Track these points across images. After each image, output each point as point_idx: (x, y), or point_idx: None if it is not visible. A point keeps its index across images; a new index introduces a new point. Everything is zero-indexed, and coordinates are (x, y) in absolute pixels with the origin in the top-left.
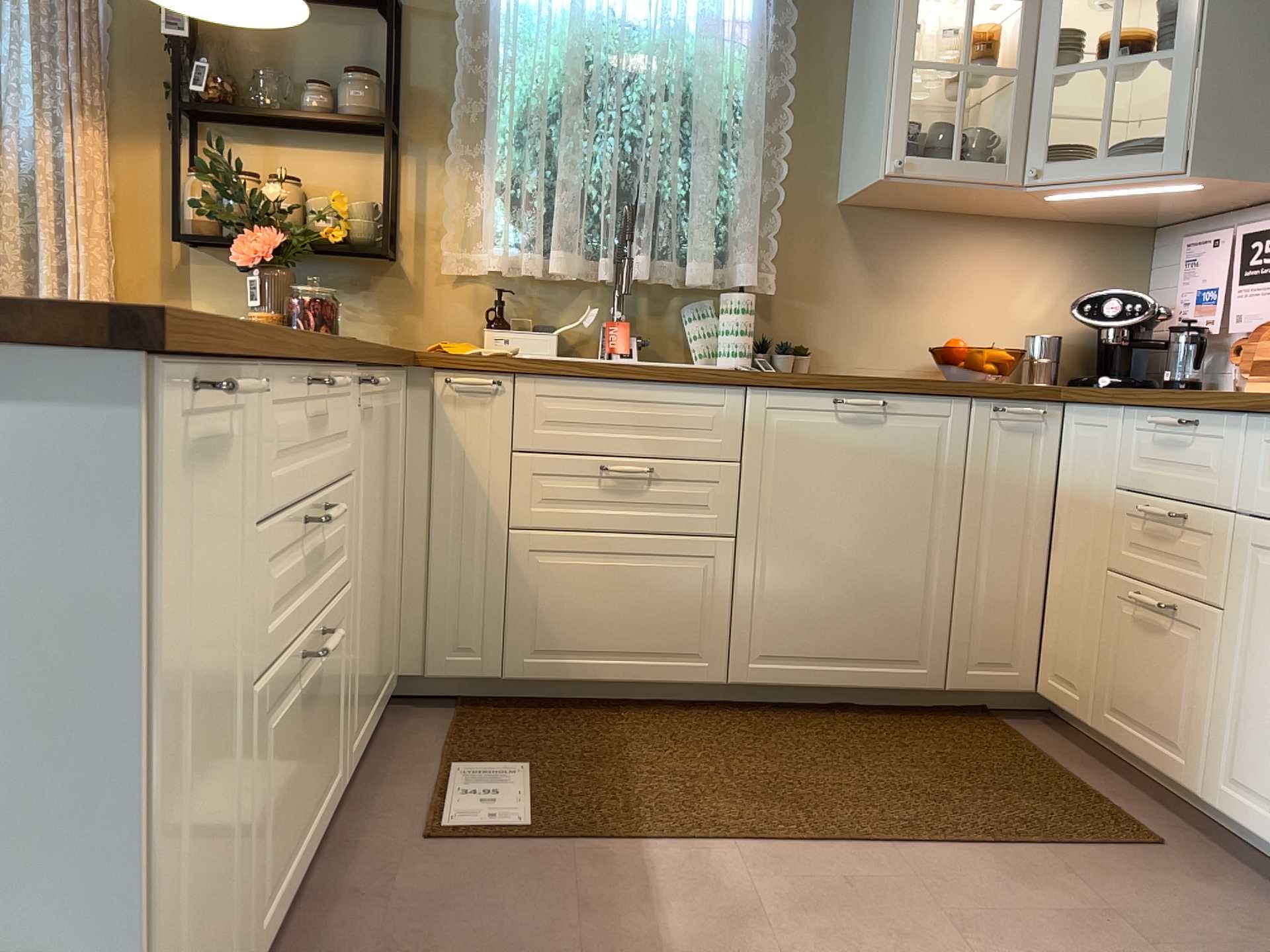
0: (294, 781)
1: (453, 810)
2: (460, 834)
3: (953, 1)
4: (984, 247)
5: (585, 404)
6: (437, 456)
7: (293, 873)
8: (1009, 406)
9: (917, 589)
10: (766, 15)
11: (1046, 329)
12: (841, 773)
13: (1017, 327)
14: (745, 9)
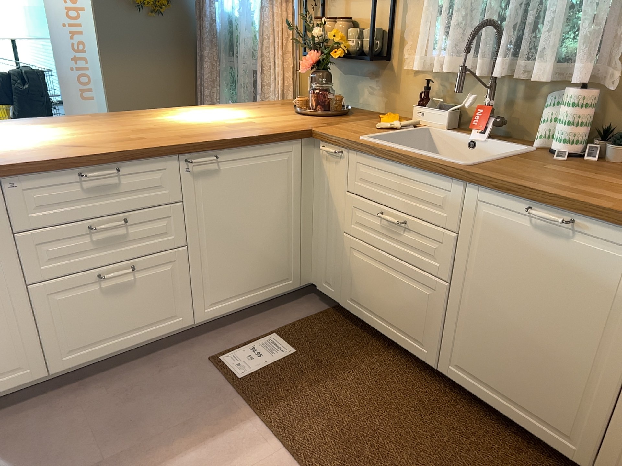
0: (111, 316)
1: (238, 353)
2: (220, 364)
3: None
4: None
5: (378, 173)
6: (321, 185)
7: (116, 346)
8: None
9: (576, 384)
10: None
11: None
12: (419, 463)
13: None
14: None
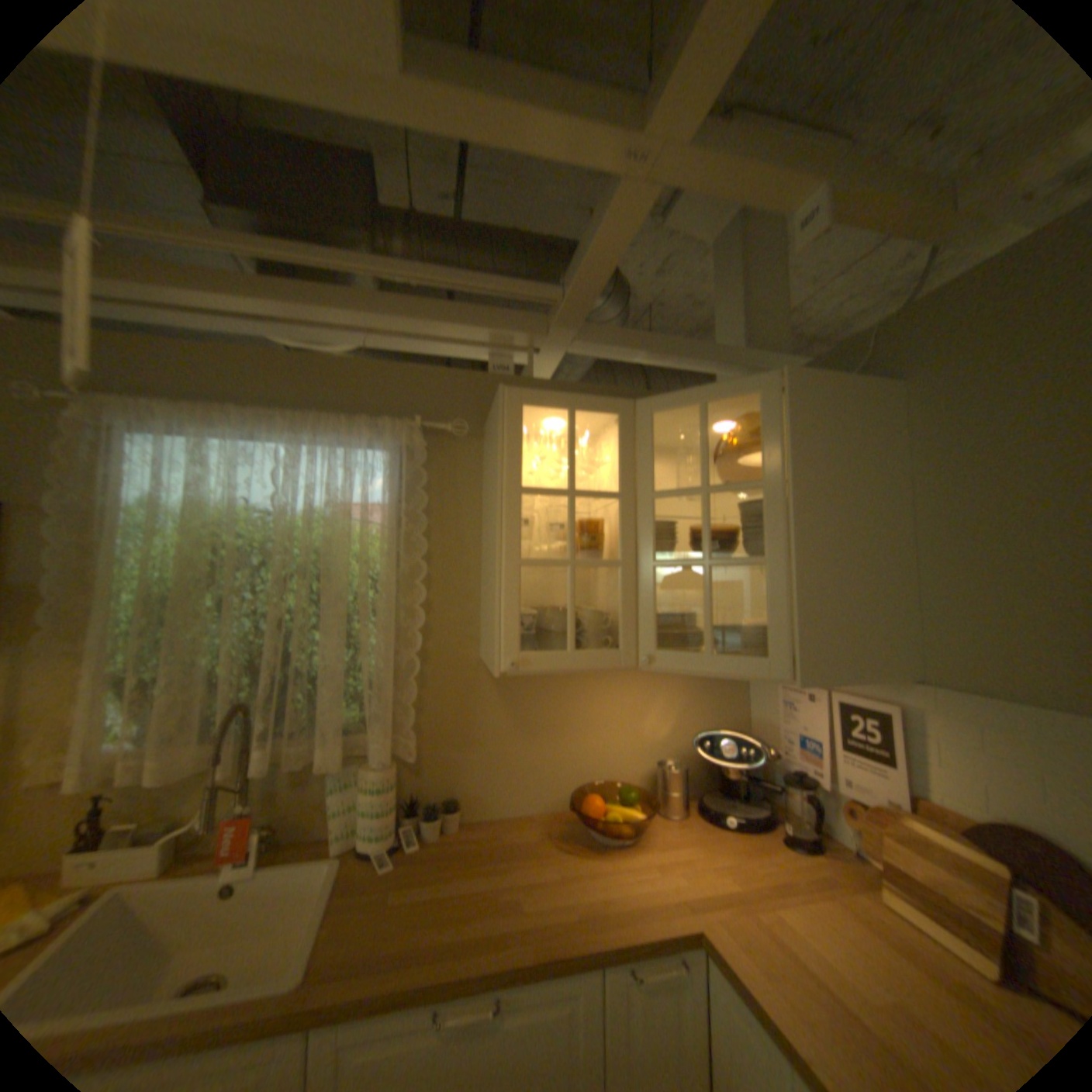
0: None
1: None
2: None
3: (566, 484)
4: (614, 681)
5: None
6: None
7: None
8: (647, 968)
9: None
10: (401, 495)
11: (673, 746)
12: None
13: (648, 748)
14: (379, 493)
